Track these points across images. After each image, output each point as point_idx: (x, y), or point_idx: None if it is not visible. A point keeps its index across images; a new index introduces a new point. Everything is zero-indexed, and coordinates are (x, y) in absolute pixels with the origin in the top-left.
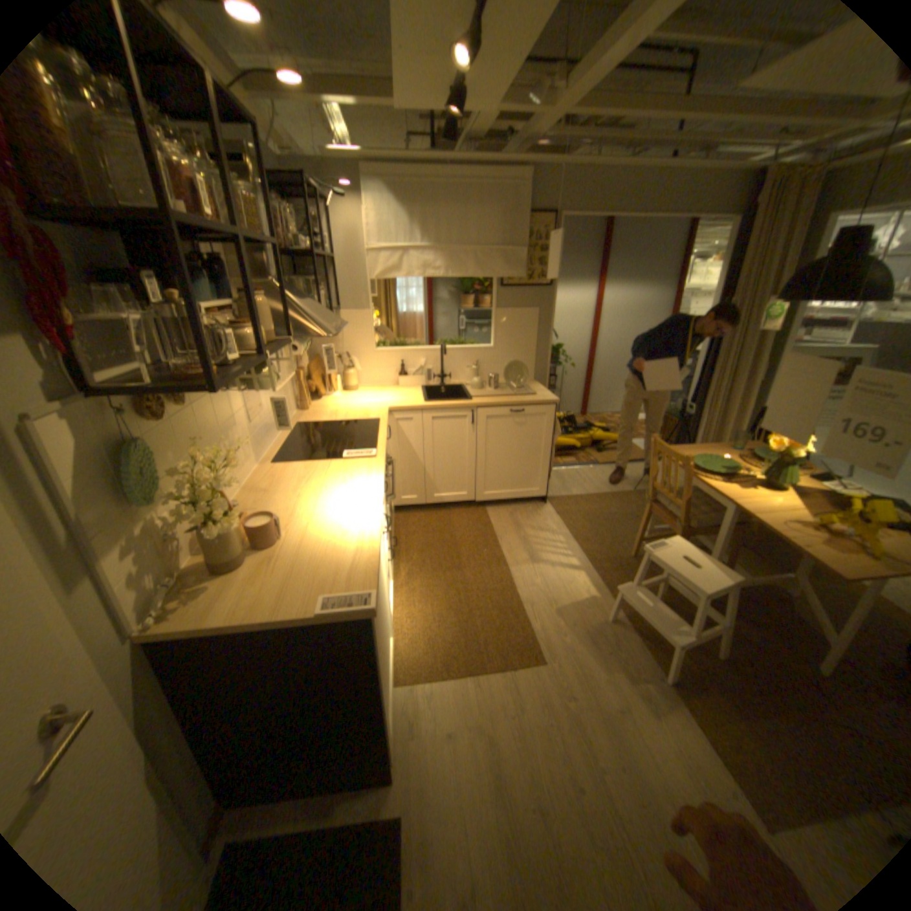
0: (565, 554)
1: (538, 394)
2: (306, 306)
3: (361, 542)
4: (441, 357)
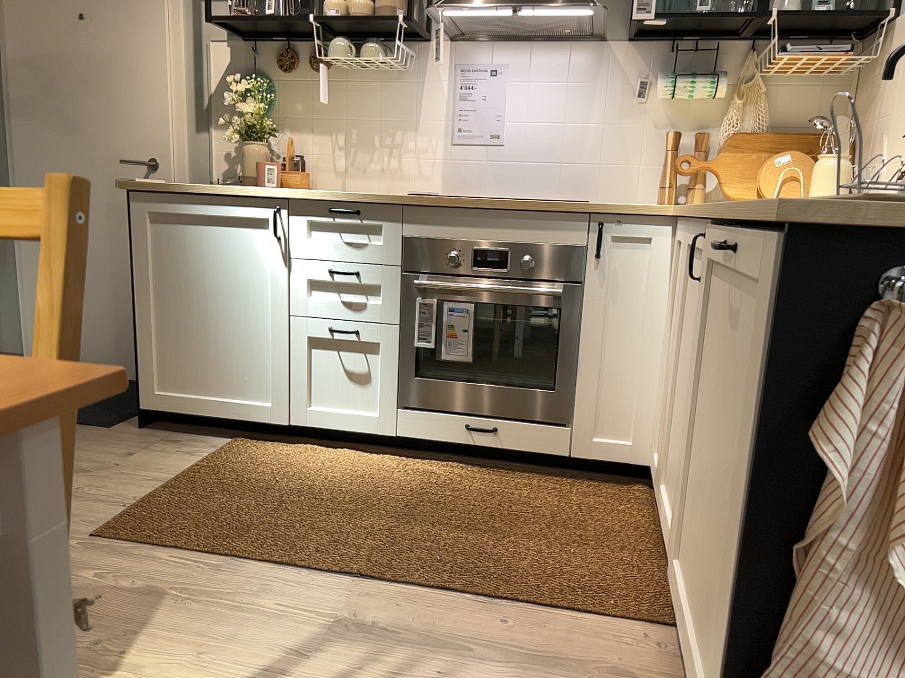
0: None
1: None
2: None
3: (214, 188)
4: None
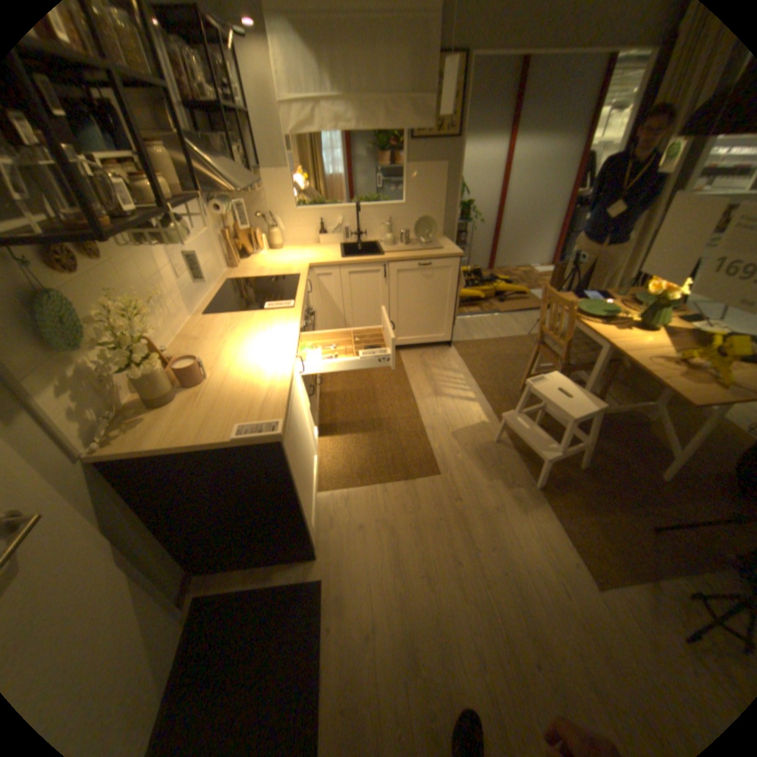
0: (463, 389)
1: (445, 249)
2: (213, 161)
3: (274, 380)
4: (357, 215)
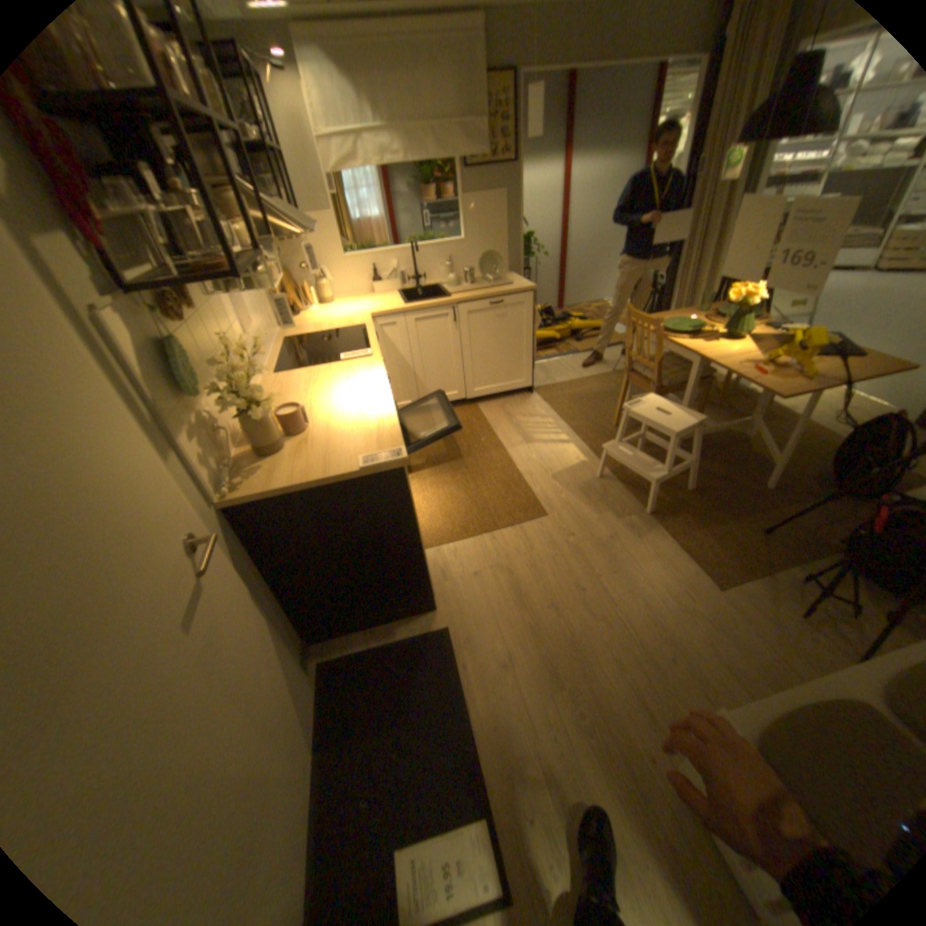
0: (555, 433)
1: (514, 286)
2: (277, 204)
3: (381, 419)
4: (413, 257)
